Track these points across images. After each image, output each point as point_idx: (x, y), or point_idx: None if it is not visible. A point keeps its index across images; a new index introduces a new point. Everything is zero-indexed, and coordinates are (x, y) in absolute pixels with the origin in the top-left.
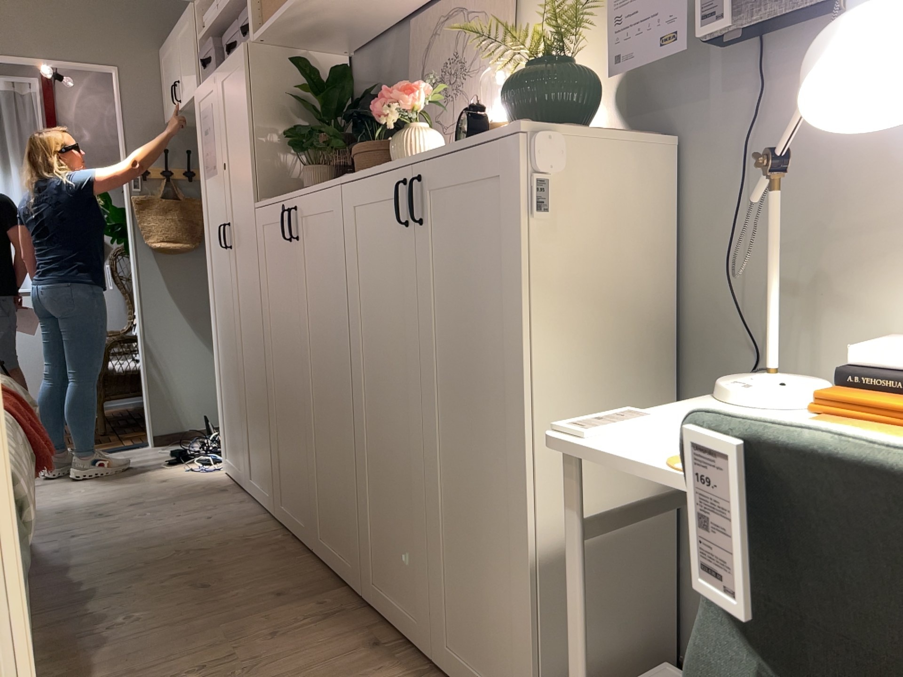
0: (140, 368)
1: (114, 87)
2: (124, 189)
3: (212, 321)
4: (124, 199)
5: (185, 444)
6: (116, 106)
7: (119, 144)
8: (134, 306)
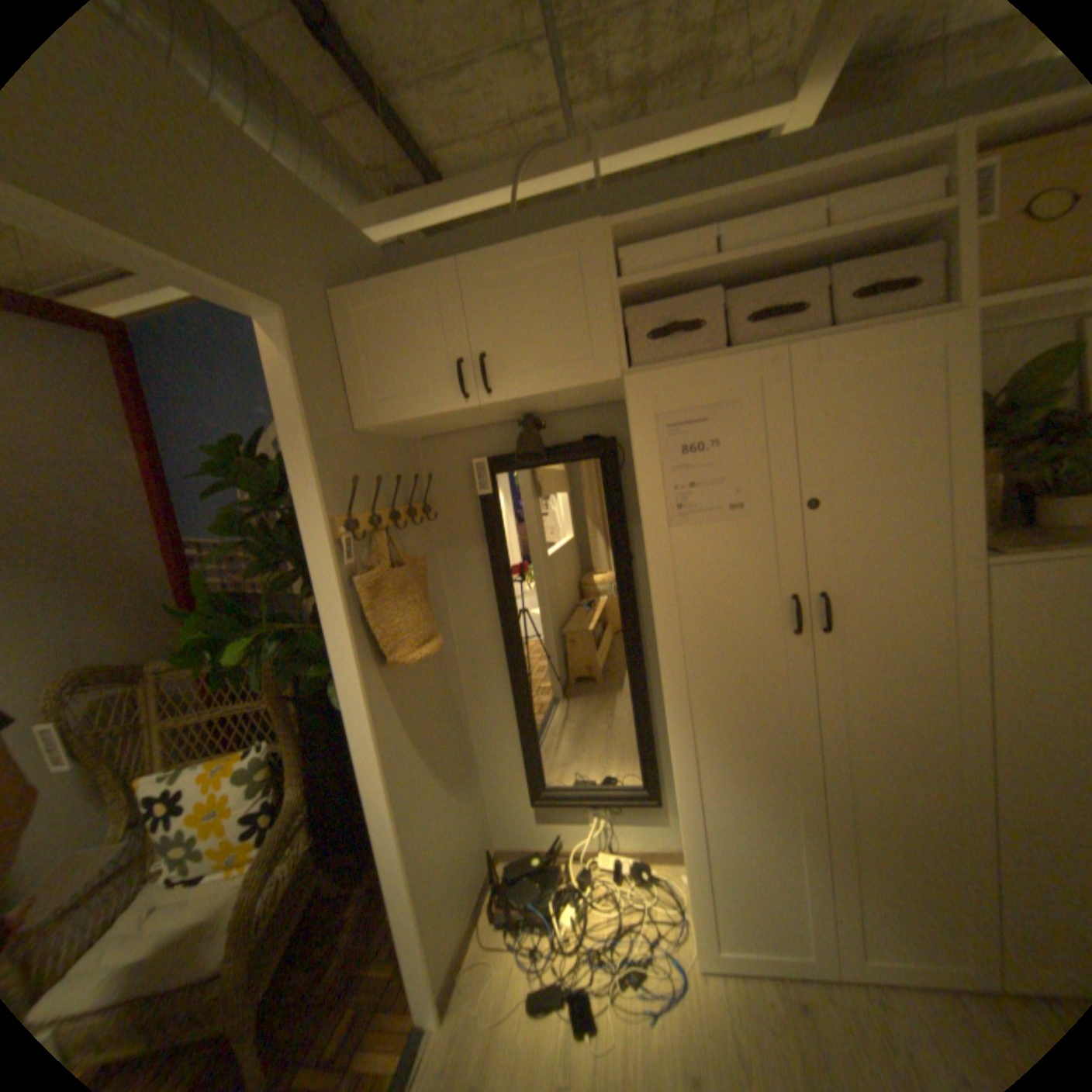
0: (388, 901)
1: (274, 350)
2: (322, 566)
3: (681, 754)
4: (317, 586)
5: (481, 976)
6: (283, 391)
7: (291, 473)
8: (363, 792)
